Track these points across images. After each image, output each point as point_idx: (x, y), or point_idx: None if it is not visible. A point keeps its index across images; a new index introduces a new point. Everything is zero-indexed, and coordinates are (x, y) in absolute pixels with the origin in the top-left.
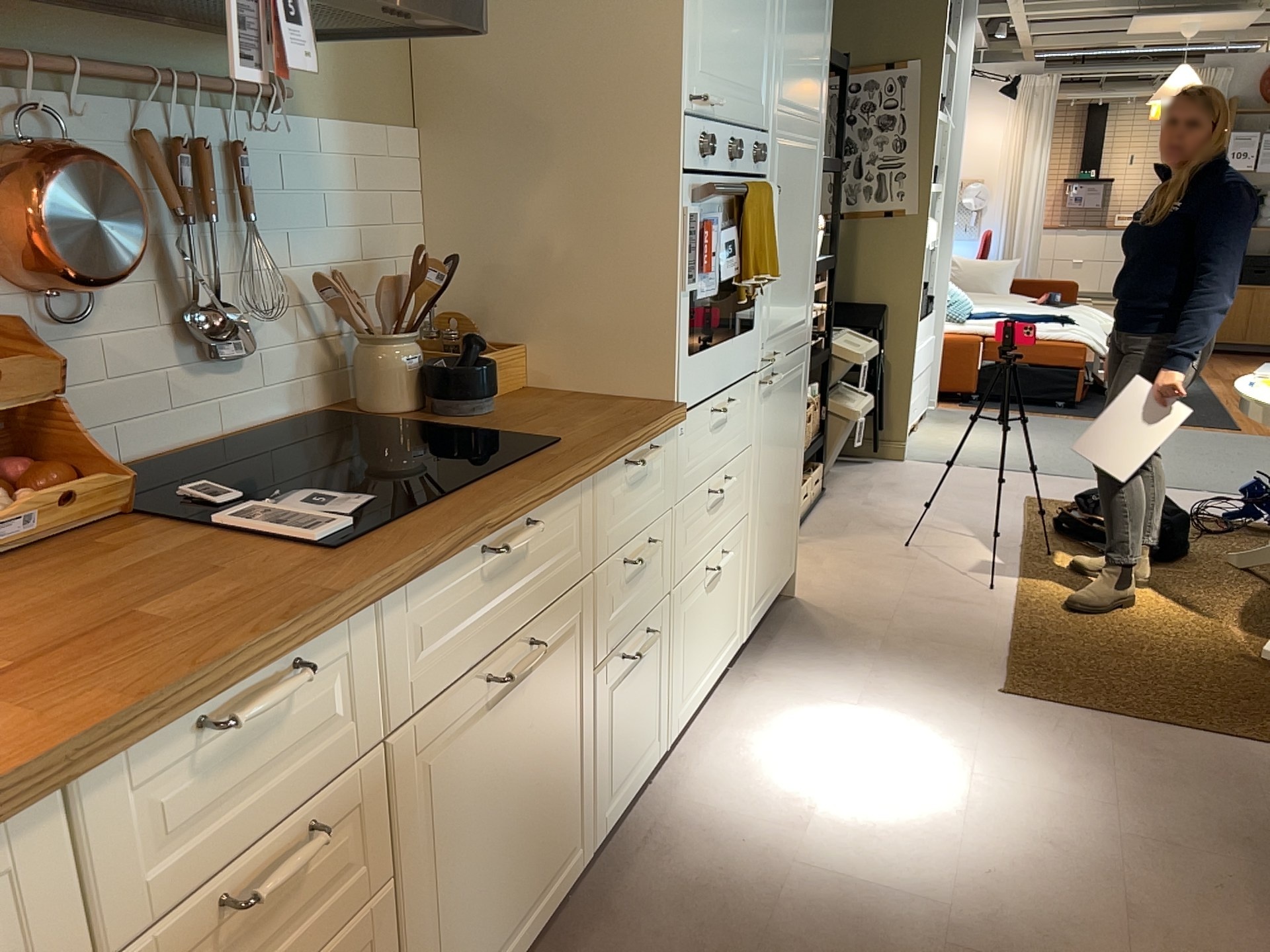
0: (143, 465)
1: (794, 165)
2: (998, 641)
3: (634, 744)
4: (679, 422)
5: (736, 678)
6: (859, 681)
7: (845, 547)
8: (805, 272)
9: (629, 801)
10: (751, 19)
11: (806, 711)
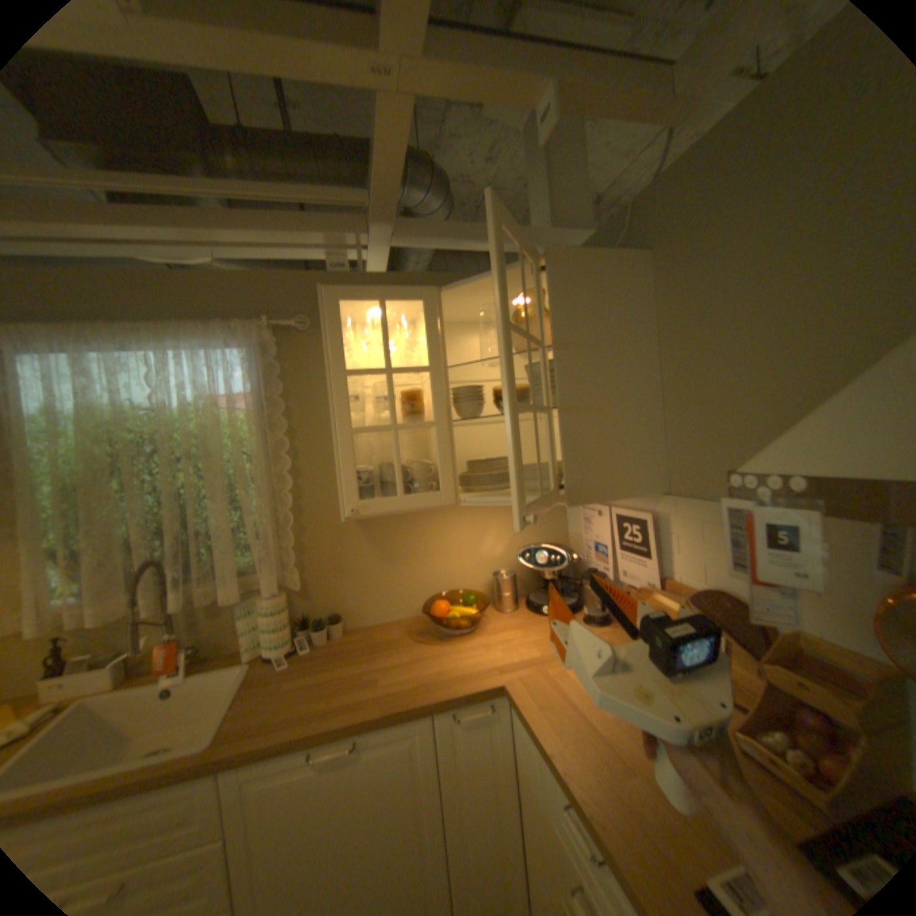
0: None
1: None
2: None
3: None
4: None
5: None
6: None
7: None
8: None
9: None
10: None
11: None
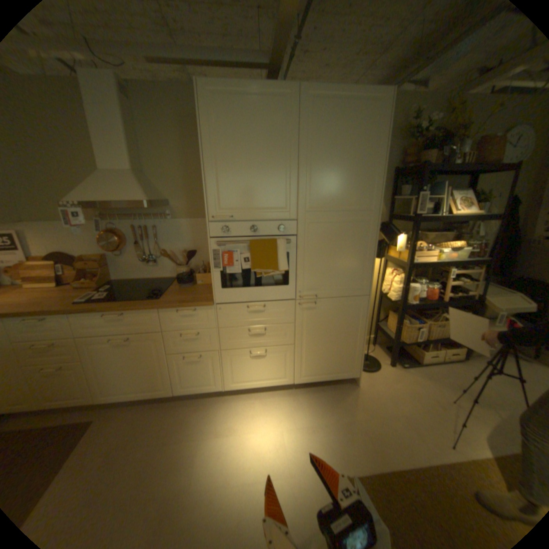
0: (134, 280)
1: (329, 229)
2: (398, 467)
3: (197, 381)
4: (209, 306)
5: (289, 393)
6: (314, 425)
7: (421, 386)
8: (354, 268)
9: (196, 394)
10: (266, 184)
11: (282, 417)
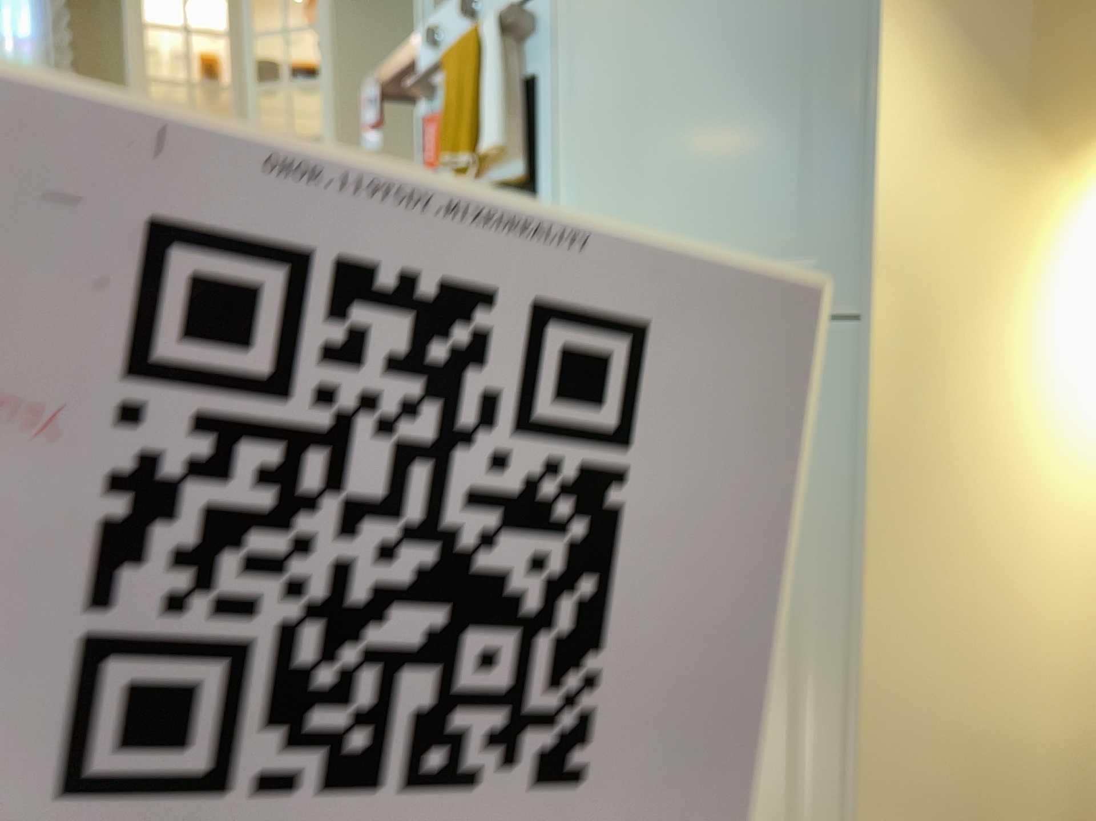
0: None
1: None
2: None
3: None
4: None
5: None
6: None
7: None
8: (779, 94)
9: None
10: None
11: None
